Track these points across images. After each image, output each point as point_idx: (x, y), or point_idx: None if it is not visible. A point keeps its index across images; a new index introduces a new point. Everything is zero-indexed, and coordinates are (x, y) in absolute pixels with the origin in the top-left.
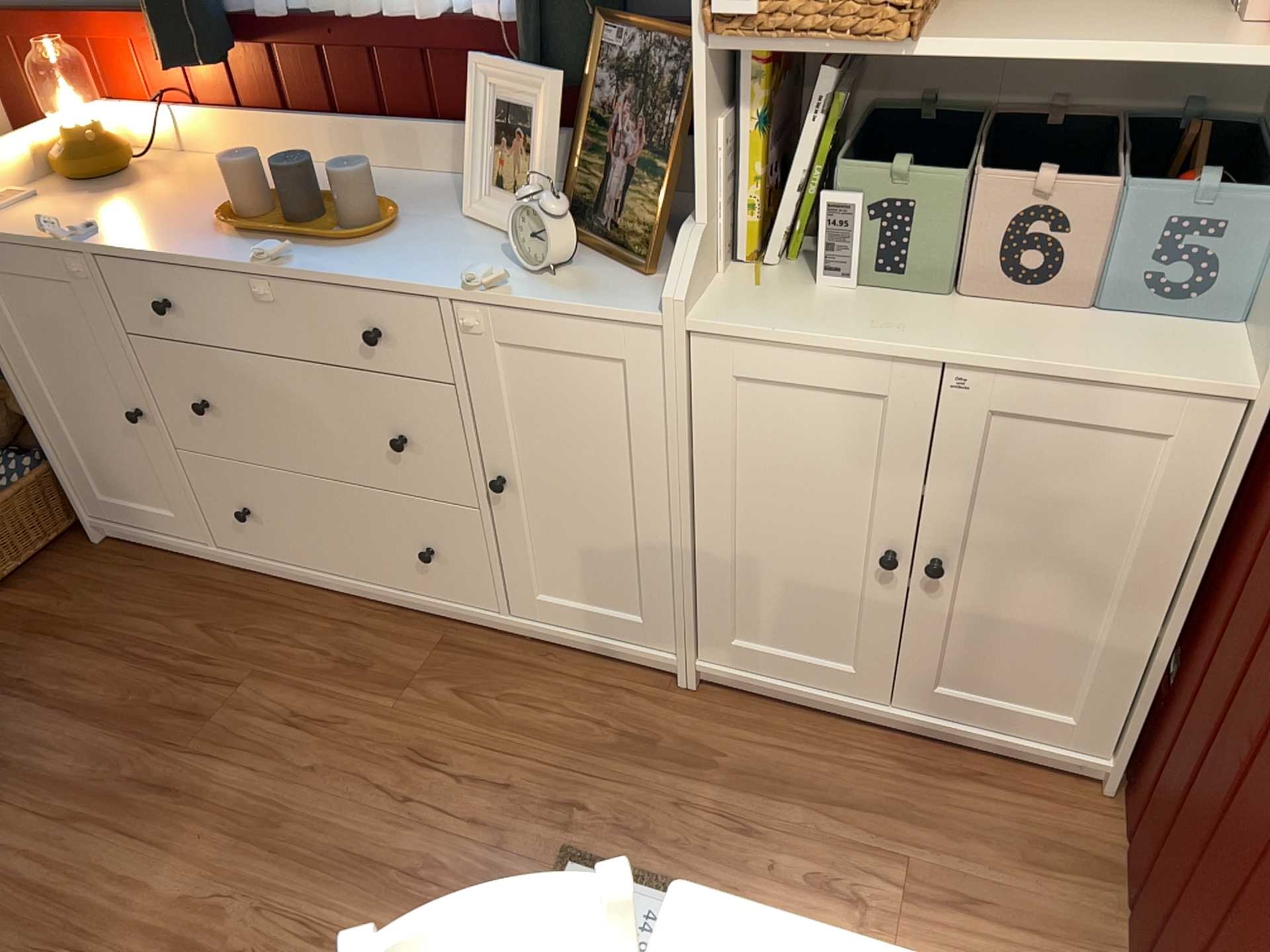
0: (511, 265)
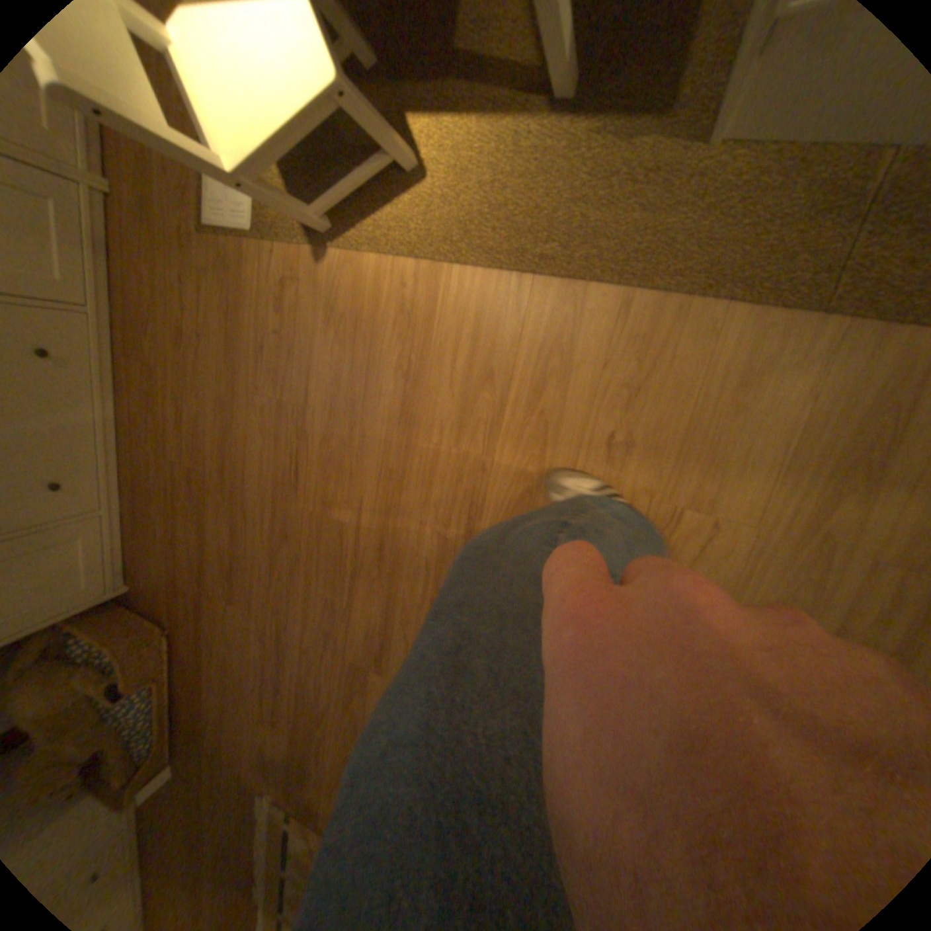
0: None
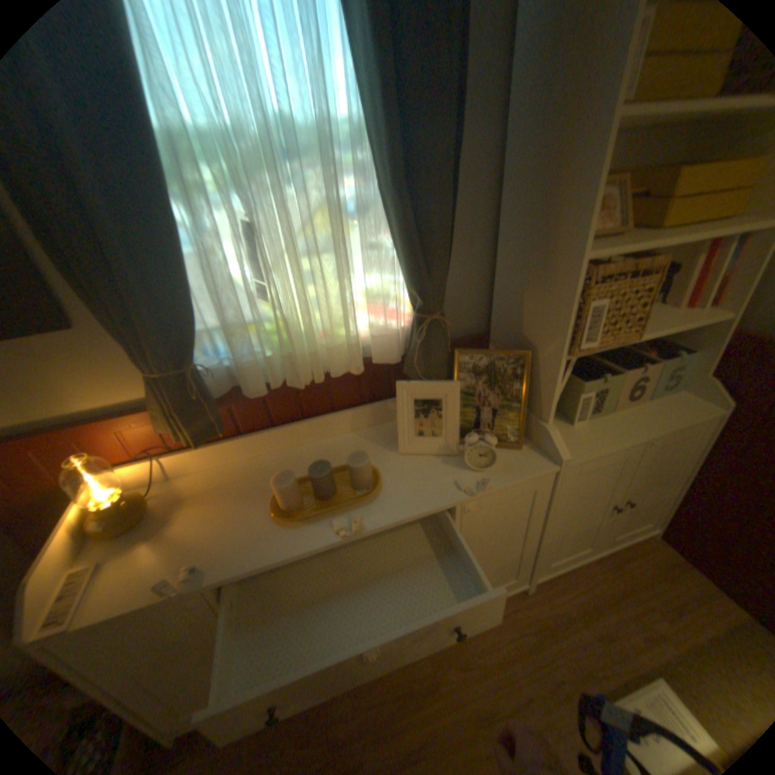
0: (460, 469)
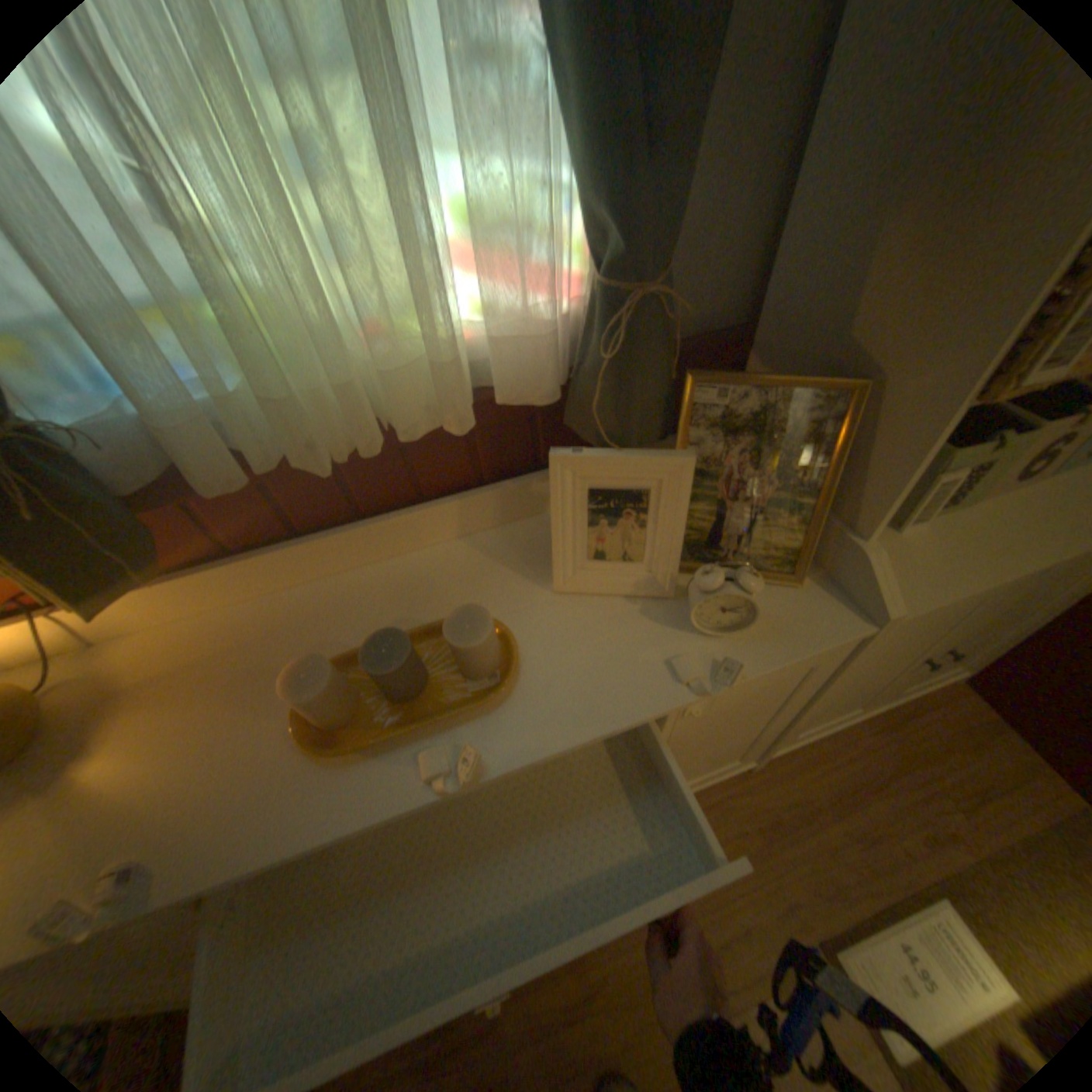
0: (679, 631)
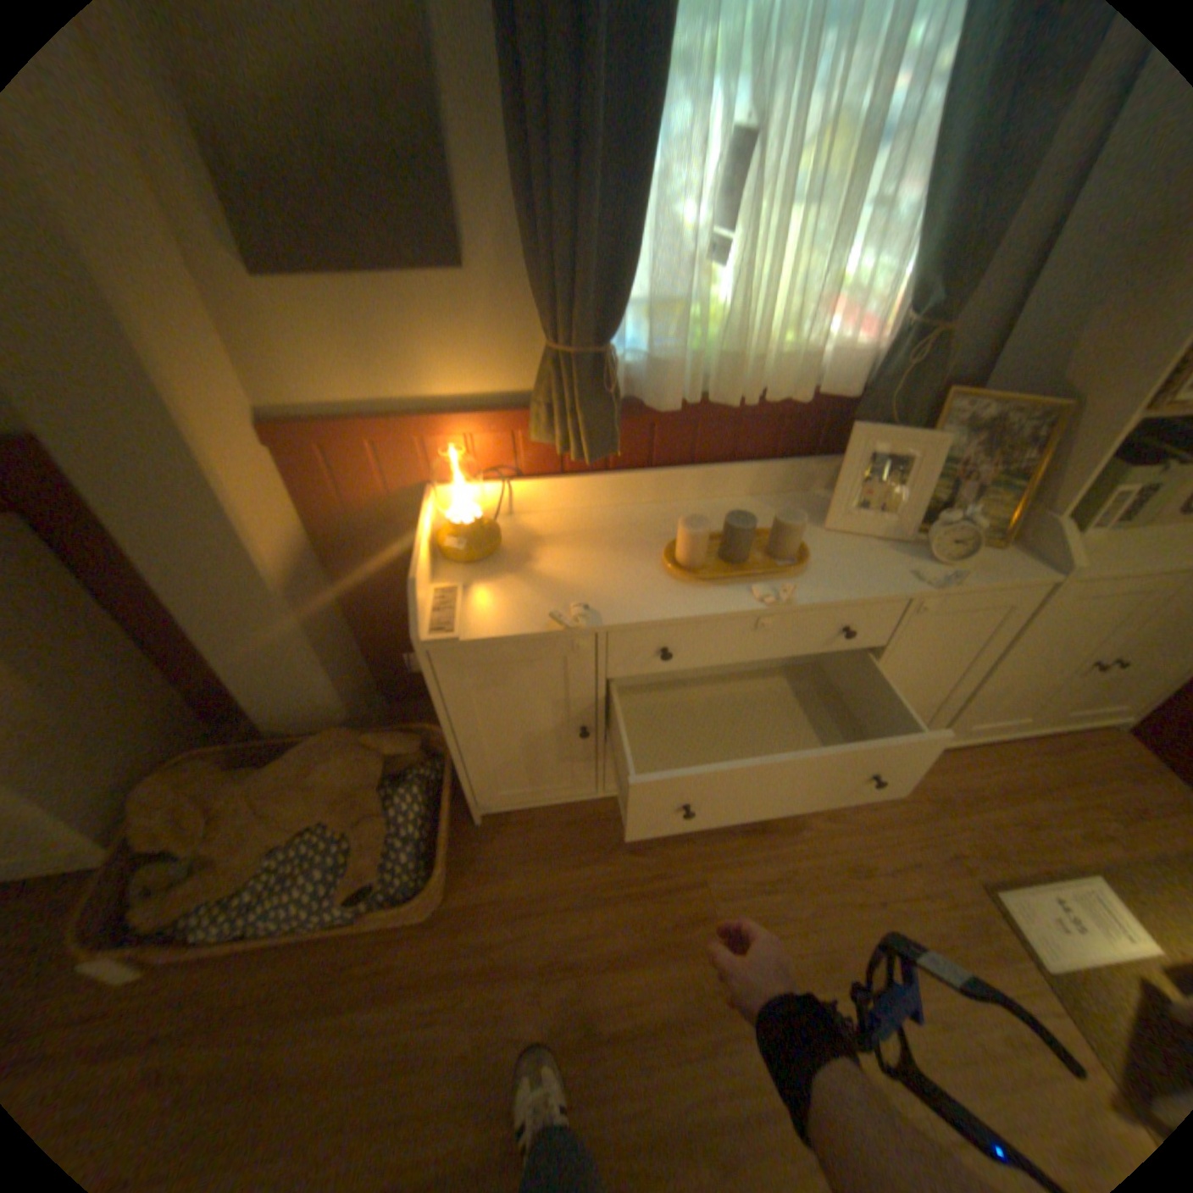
0: (917, 559)
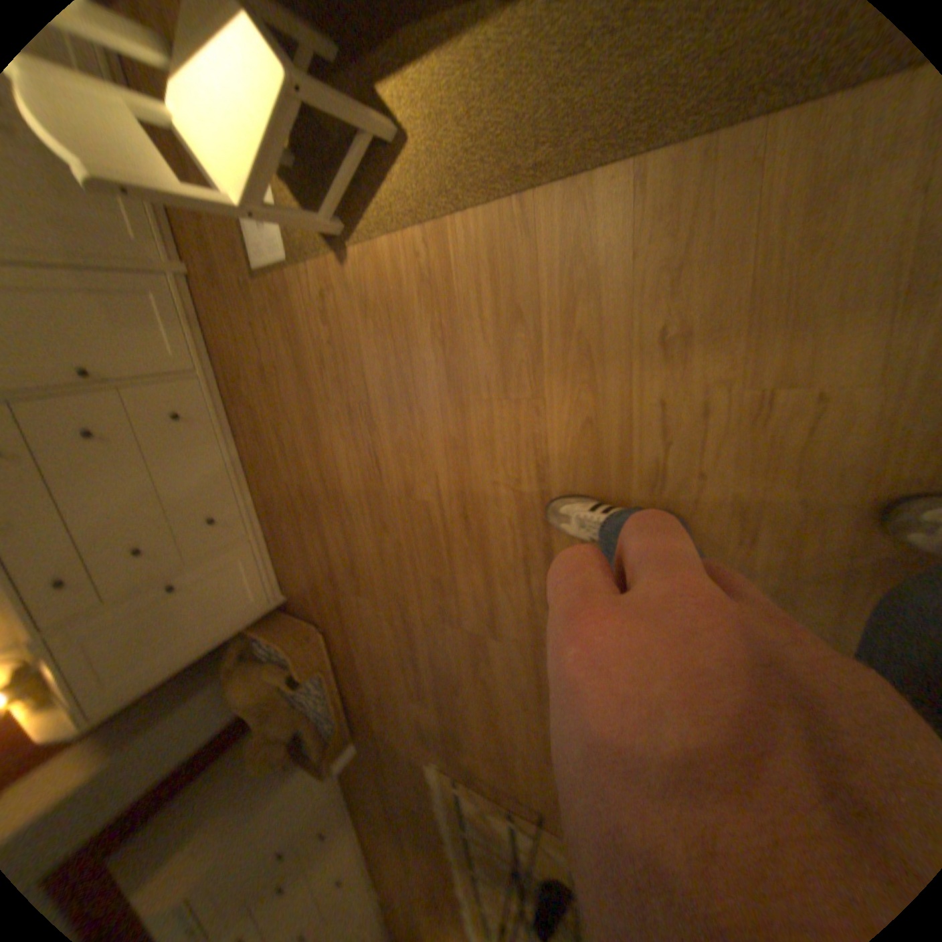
0: None
